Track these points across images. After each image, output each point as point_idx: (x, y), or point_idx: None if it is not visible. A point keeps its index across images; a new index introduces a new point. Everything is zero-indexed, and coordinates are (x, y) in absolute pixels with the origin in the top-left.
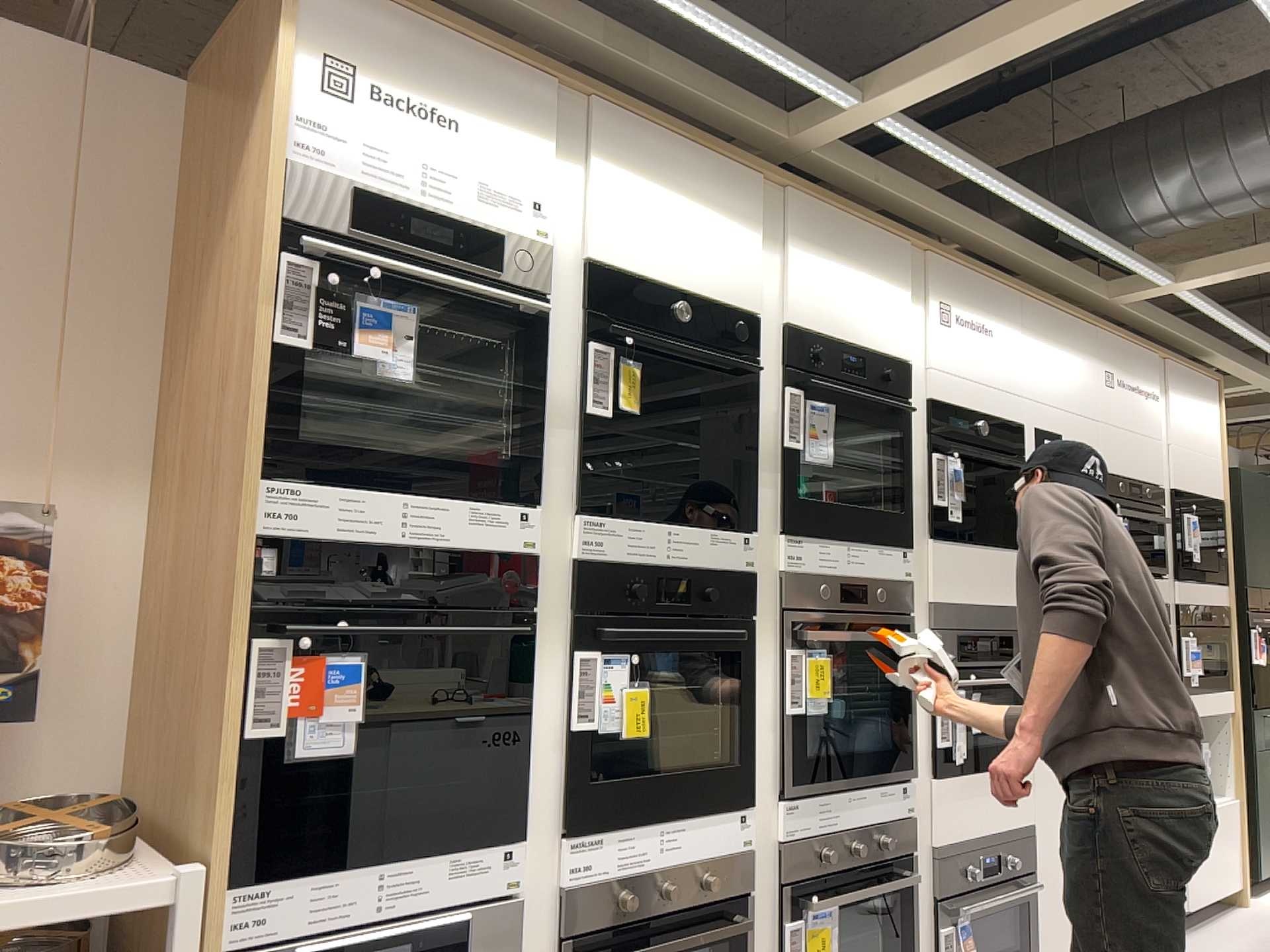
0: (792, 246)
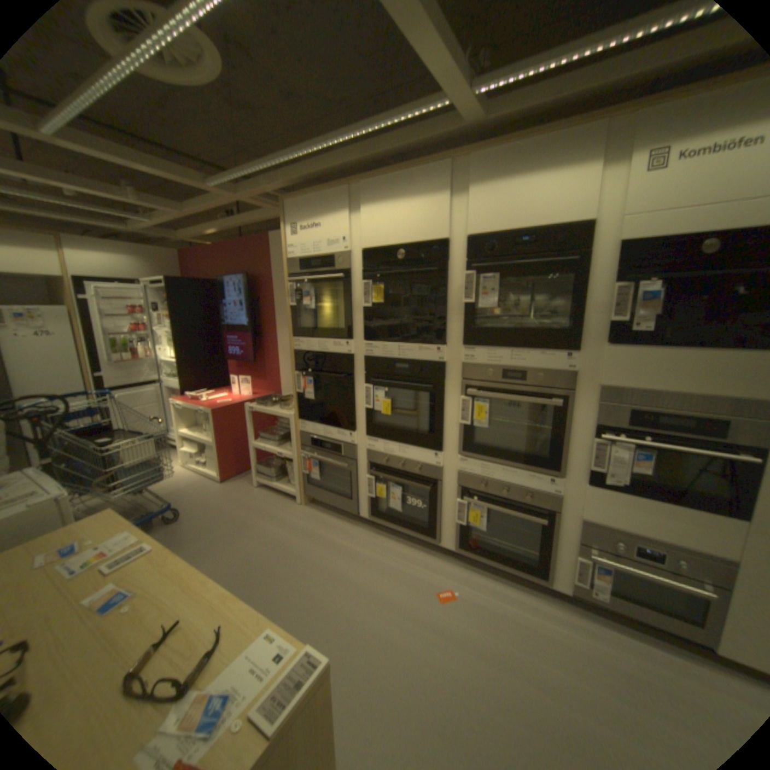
0: (476, 181)
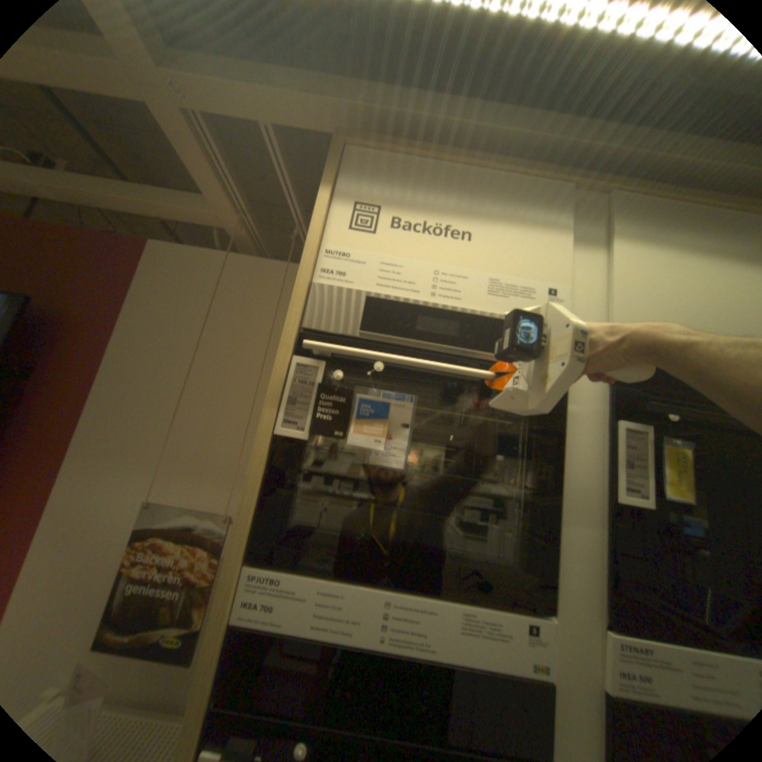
0: None
